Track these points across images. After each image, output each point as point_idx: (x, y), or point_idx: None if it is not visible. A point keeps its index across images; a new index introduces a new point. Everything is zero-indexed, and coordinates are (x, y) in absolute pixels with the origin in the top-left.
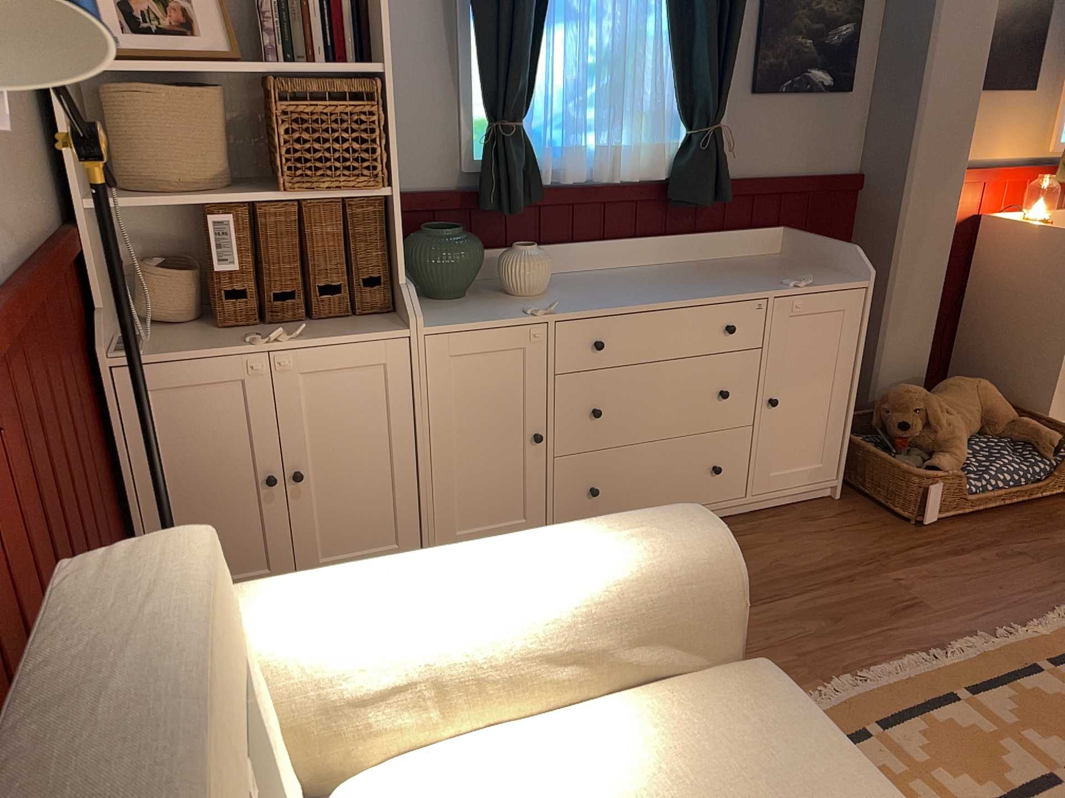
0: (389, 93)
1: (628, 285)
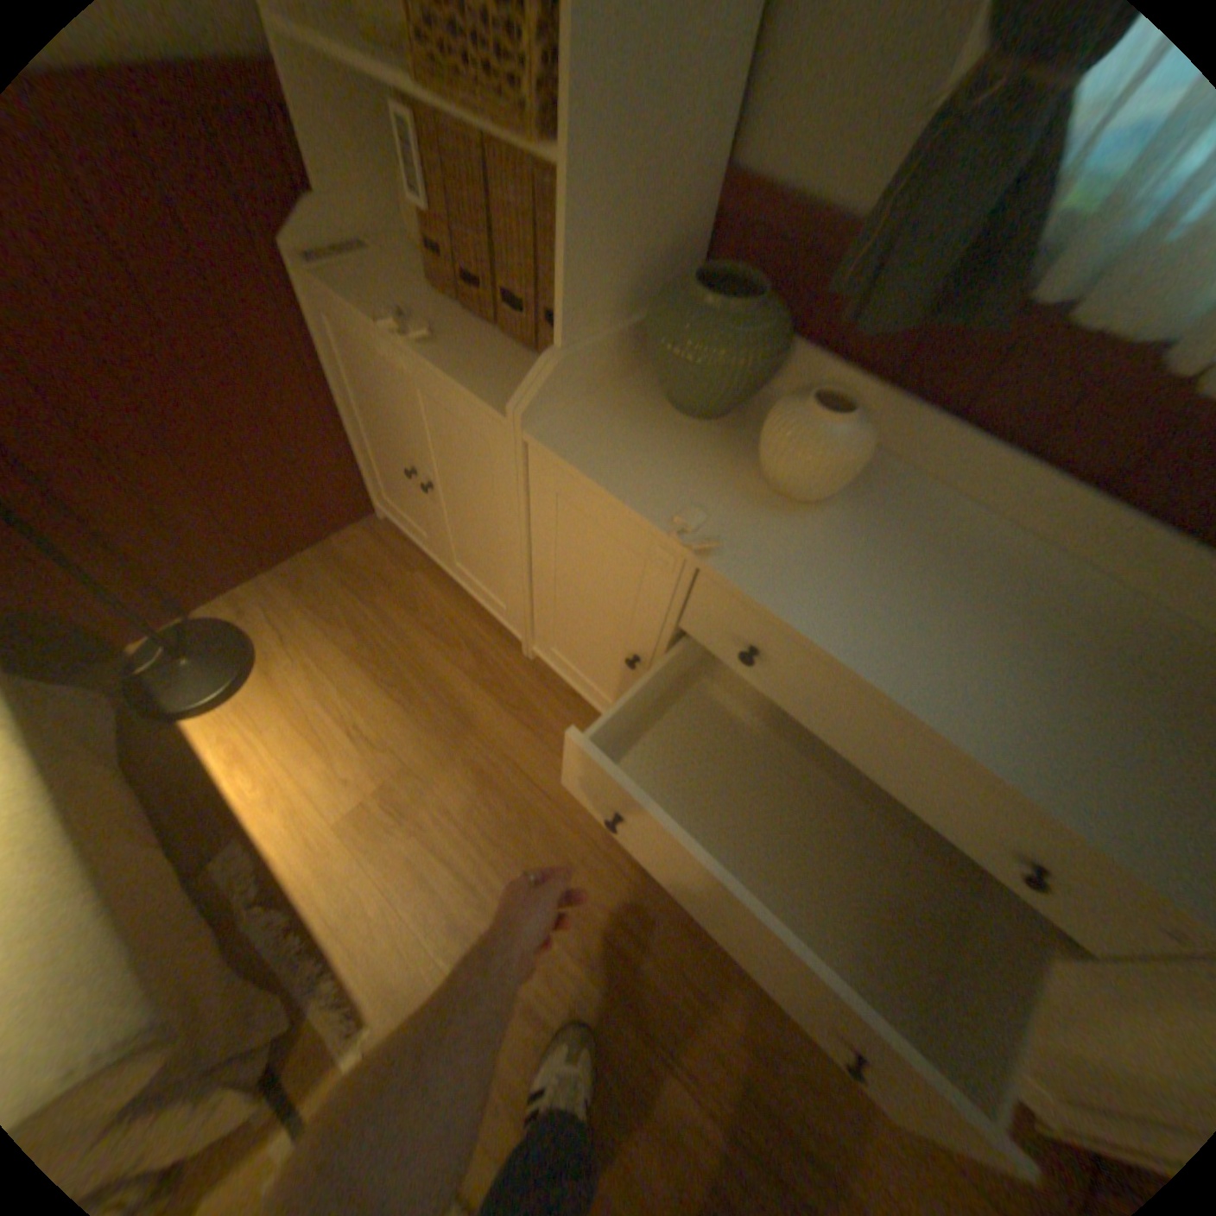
0: None
1: (988, 612)
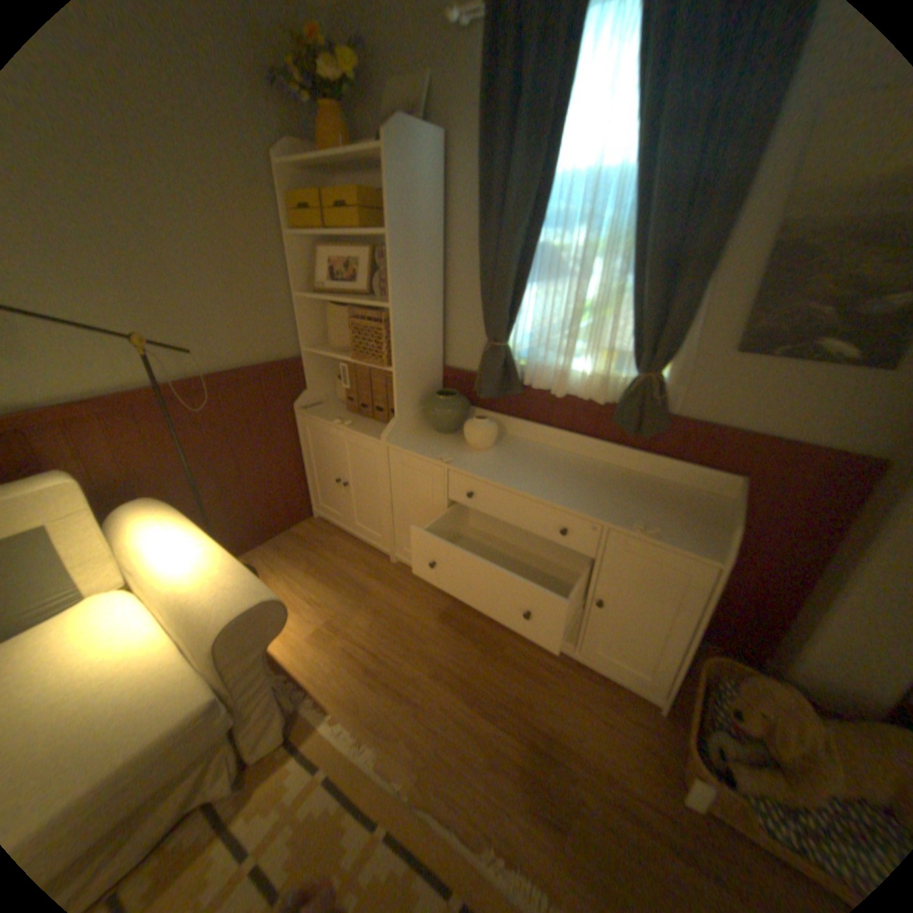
0: (392, 319)
1: (539, 467)
